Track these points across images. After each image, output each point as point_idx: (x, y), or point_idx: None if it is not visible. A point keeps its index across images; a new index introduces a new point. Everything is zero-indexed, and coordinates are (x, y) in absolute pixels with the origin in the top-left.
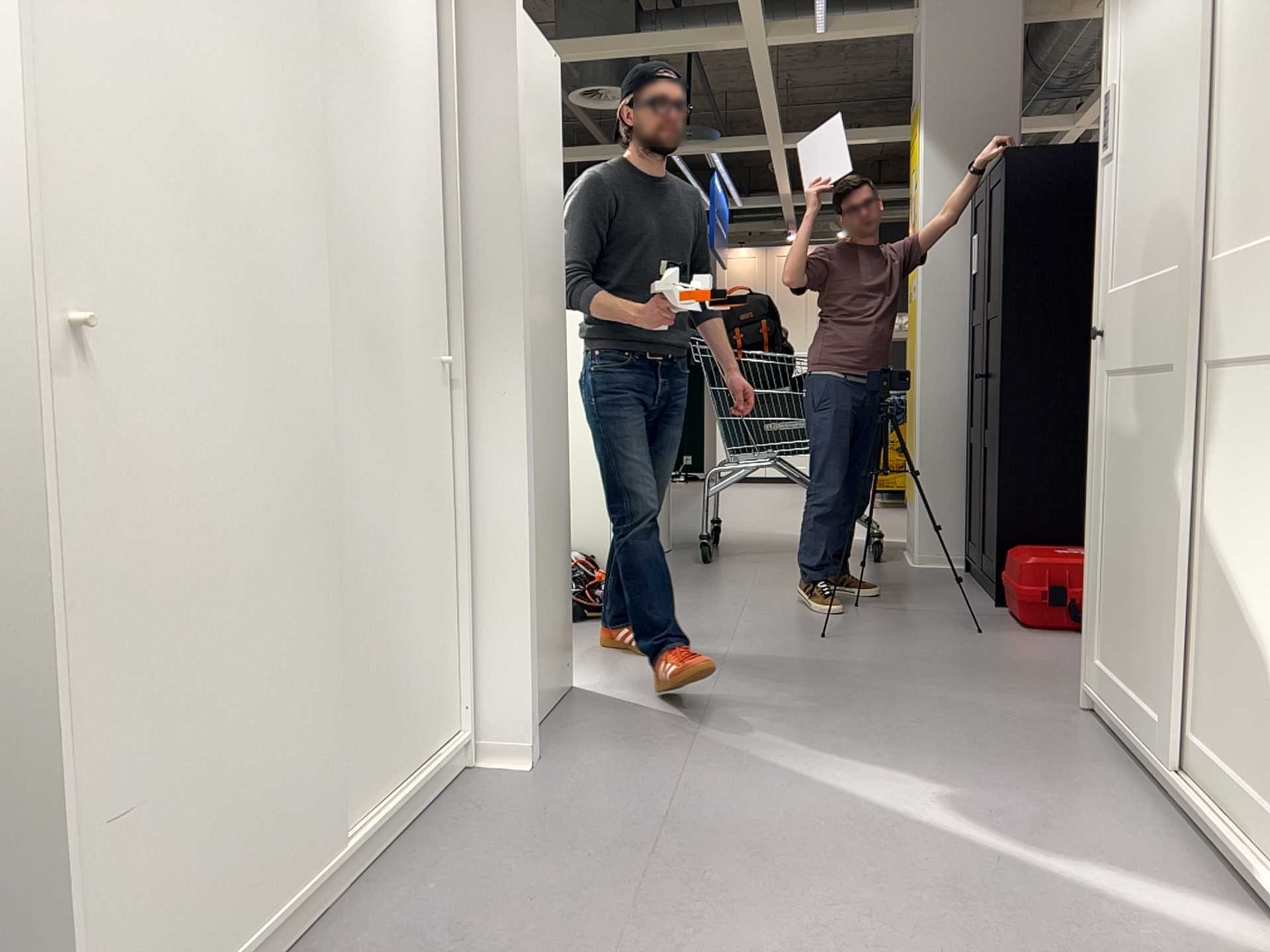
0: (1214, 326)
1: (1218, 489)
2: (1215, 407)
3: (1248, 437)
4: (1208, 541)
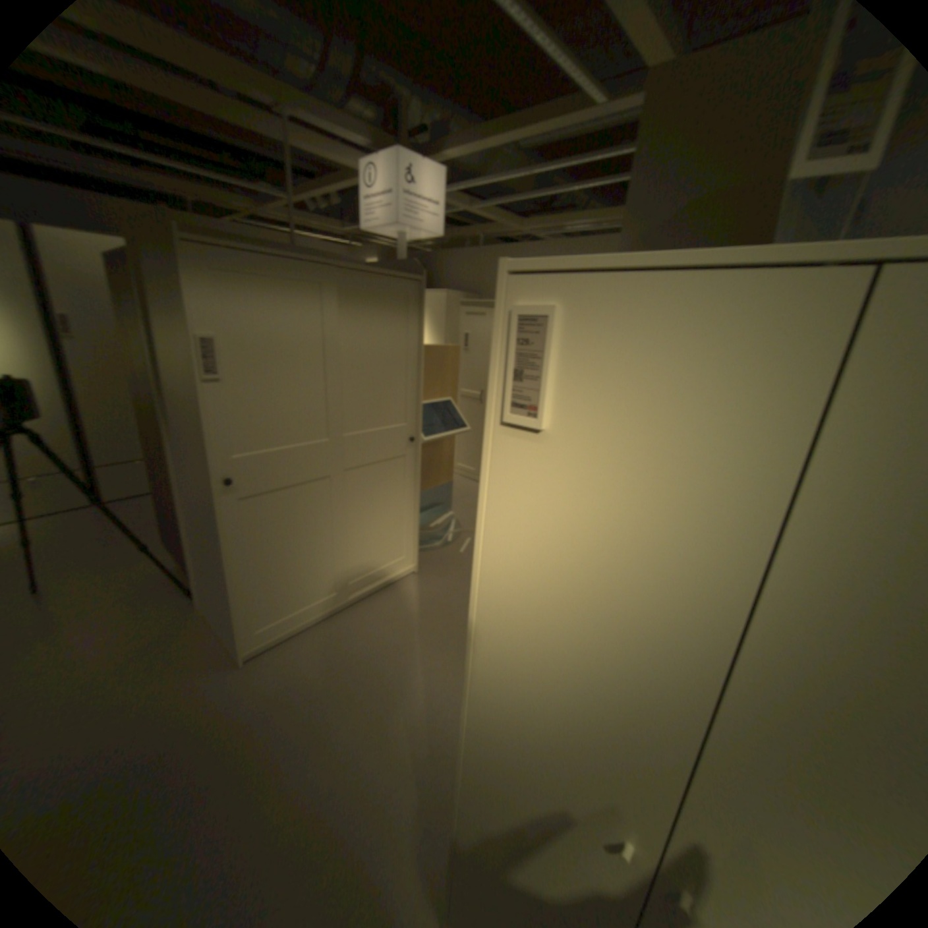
0: (351, 457)
1: (356, 505)
2: (351, 482)
3: (373, 484)
4: (353, 522)
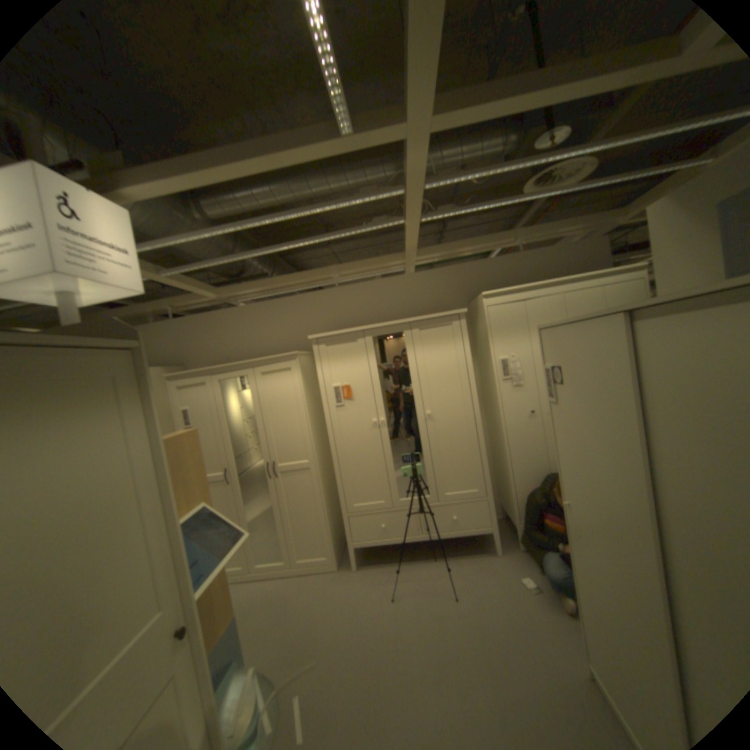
0: None
1: None
2: None
3: None
4: None
